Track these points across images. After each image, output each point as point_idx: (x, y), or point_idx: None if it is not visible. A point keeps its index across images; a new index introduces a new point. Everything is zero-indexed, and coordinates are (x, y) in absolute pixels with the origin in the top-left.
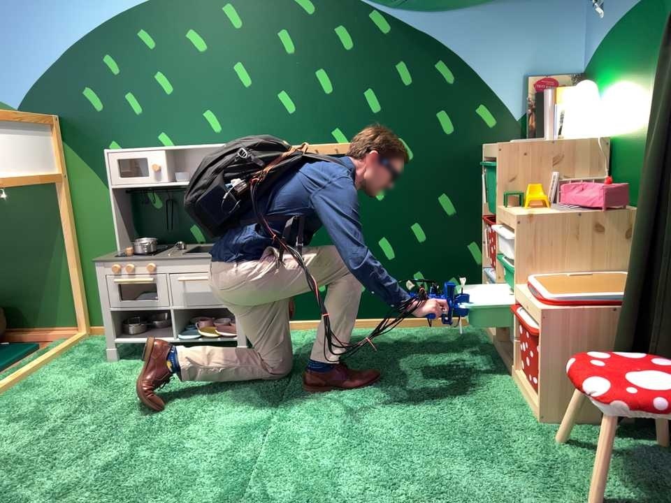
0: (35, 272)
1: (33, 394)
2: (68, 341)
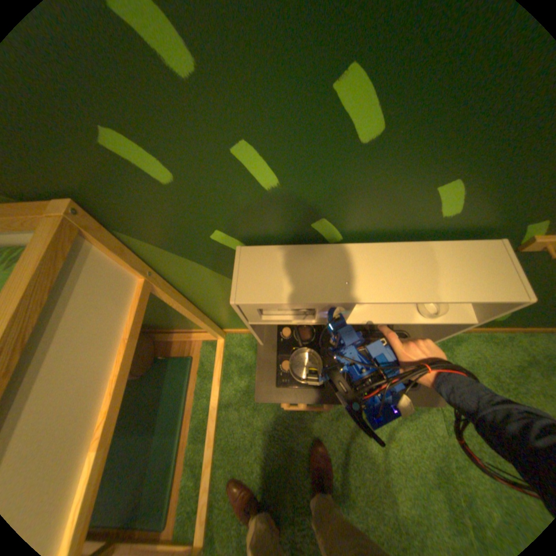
0: (161, 313)
1: (242, 464)
2: (222, 358)
